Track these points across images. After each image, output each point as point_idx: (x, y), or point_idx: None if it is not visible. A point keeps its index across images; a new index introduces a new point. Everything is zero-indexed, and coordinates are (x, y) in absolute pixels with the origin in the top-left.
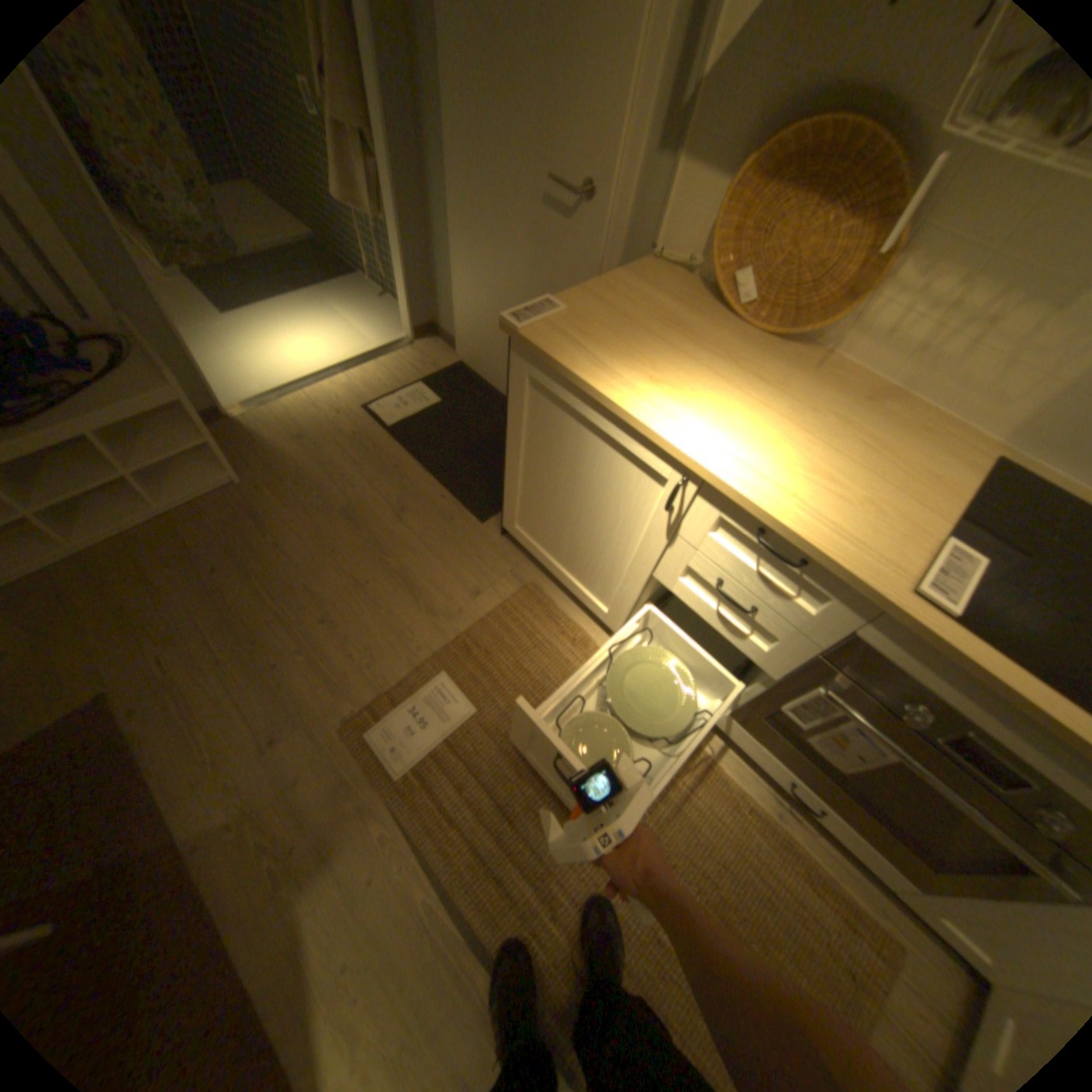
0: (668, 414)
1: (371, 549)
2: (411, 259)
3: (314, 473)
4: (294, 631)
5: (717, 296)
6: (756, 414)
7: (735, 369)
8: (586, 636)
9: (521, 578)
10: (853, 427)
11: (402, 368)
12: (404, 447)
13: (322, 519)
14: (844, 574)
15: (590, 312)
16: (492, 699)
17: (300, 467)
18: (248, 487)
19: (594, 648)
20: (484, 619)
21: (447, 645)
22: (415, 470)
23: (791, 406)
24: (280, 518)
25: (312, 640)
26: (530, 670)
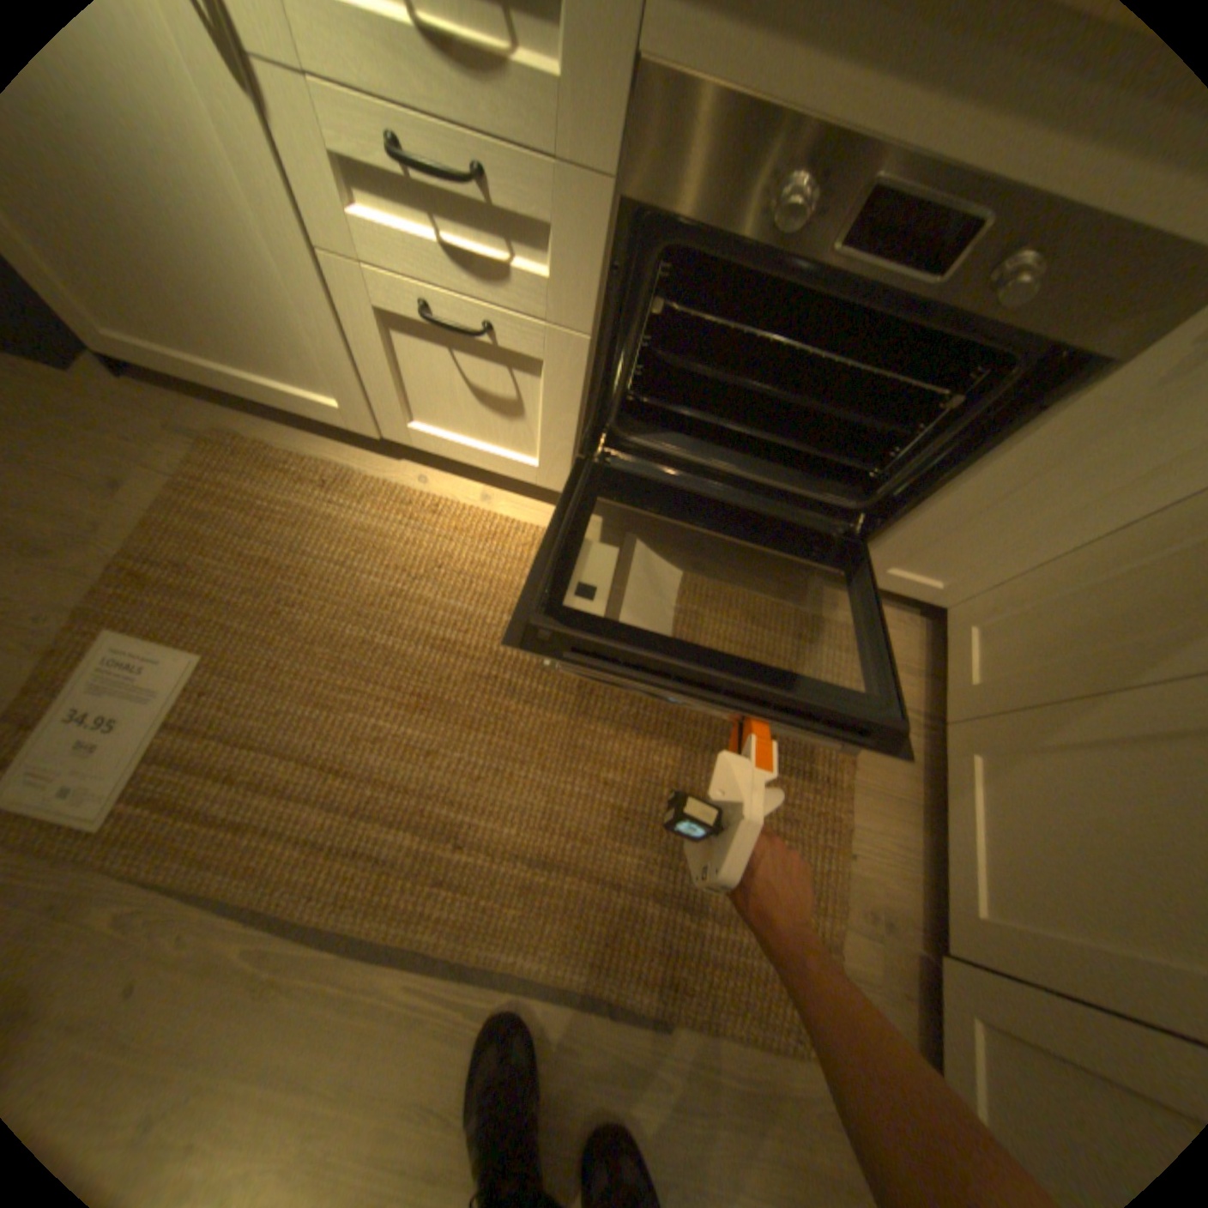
0: None
1: None
2: None
3: None
4: None
5: None
6: None
7: None
8: (340, 469)
9: (186, 429)
10: None
11: None
12: None
13: None
14: None
15: None
16: (217, 627)
17: None
18: None
19: (360, 480)
20: (144, 517)
21: (90, 587)
22: None
23: None
24: None
25: None
26: (265, 556)
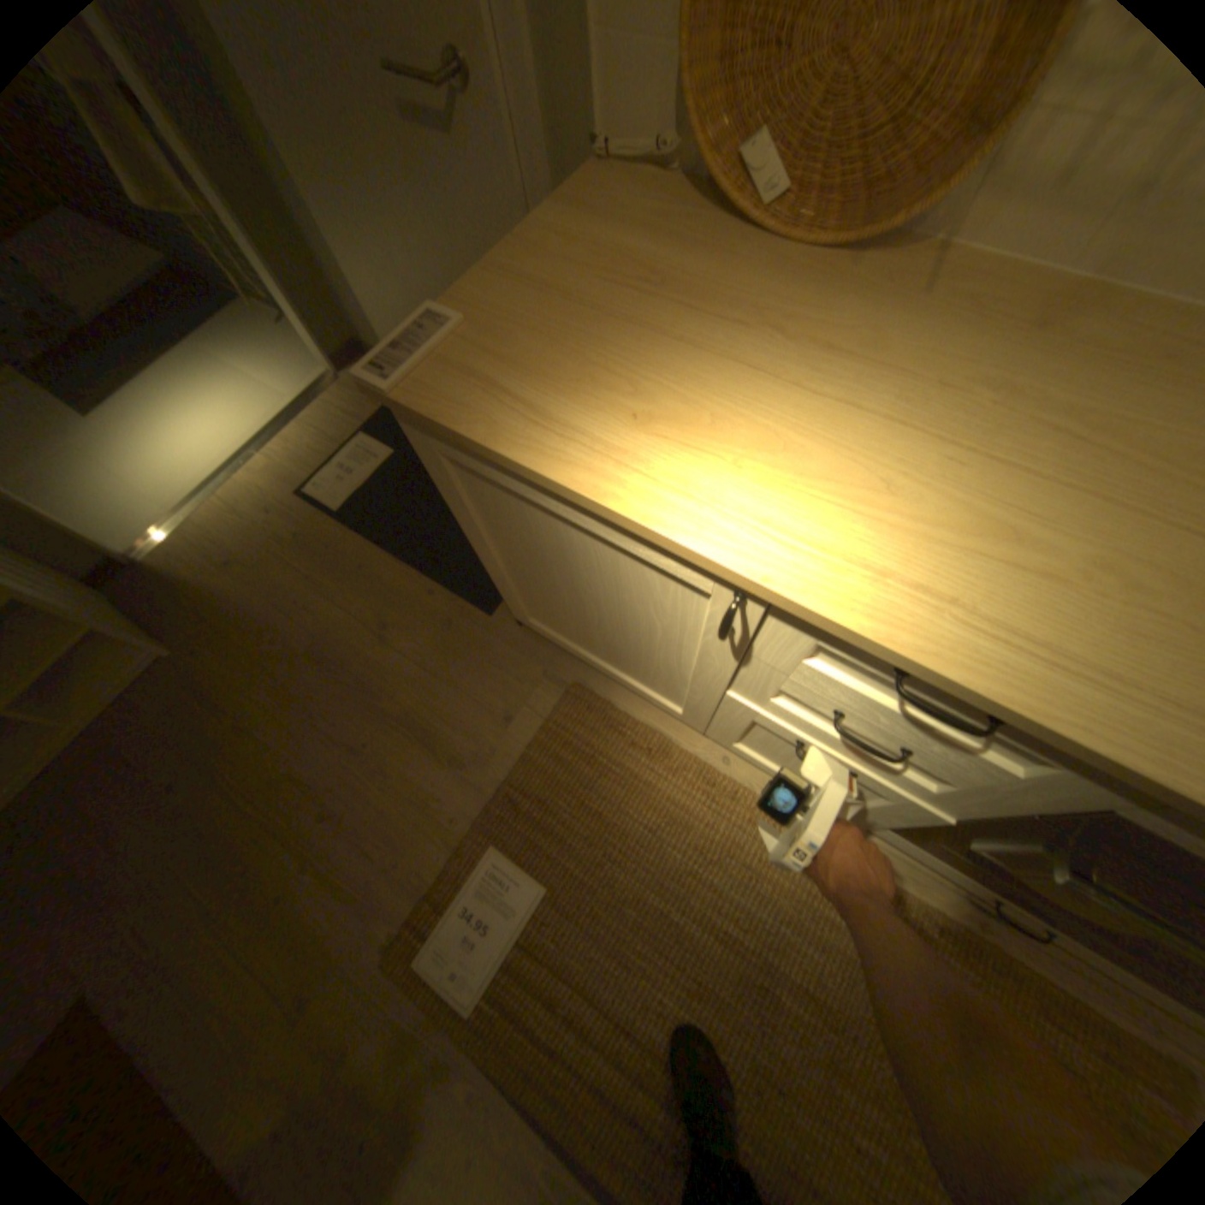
0: (679, 489)
1: (356, 698)
2: (284, 260)
3: (257, 611)
4: (289, 843)
5: (720, 197)
6: (840, 431)
7: (783, 343)
8: (664, 740)
9: (559, 679)
10: (1029, 400)
11: (331, 419)
12: (362, 535)
13: (284, 673)
14: (1097, 757)
15: (505, 310)
16: (561, 868)
17: (237, 608)
18: (180, 656)
19: (678, 754)
20: (525, 755)
21: (486, 806)
22: (384, 565)
23: (901, 391)
24: (230, 689)
25: (313, 848)
26: (600, 811)
